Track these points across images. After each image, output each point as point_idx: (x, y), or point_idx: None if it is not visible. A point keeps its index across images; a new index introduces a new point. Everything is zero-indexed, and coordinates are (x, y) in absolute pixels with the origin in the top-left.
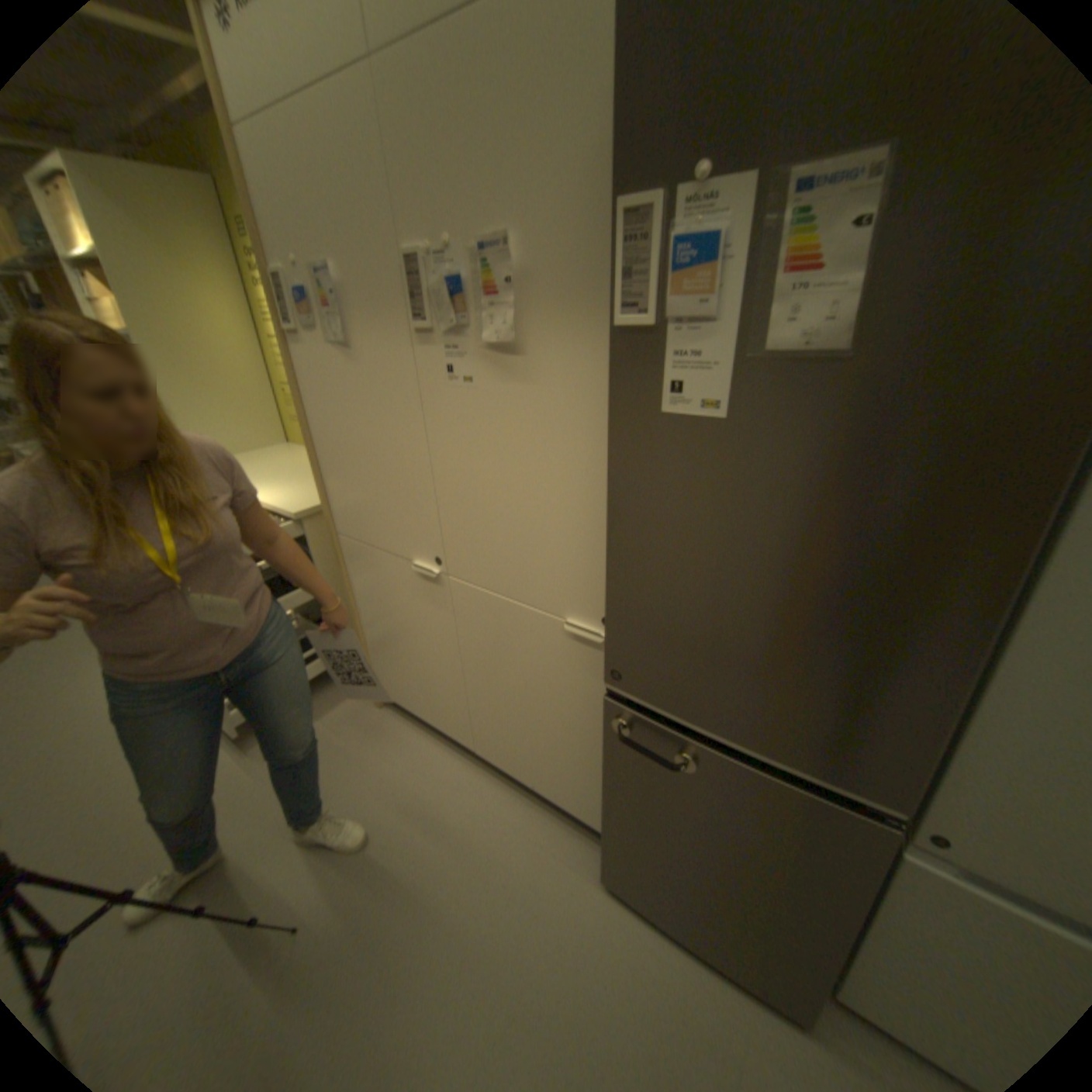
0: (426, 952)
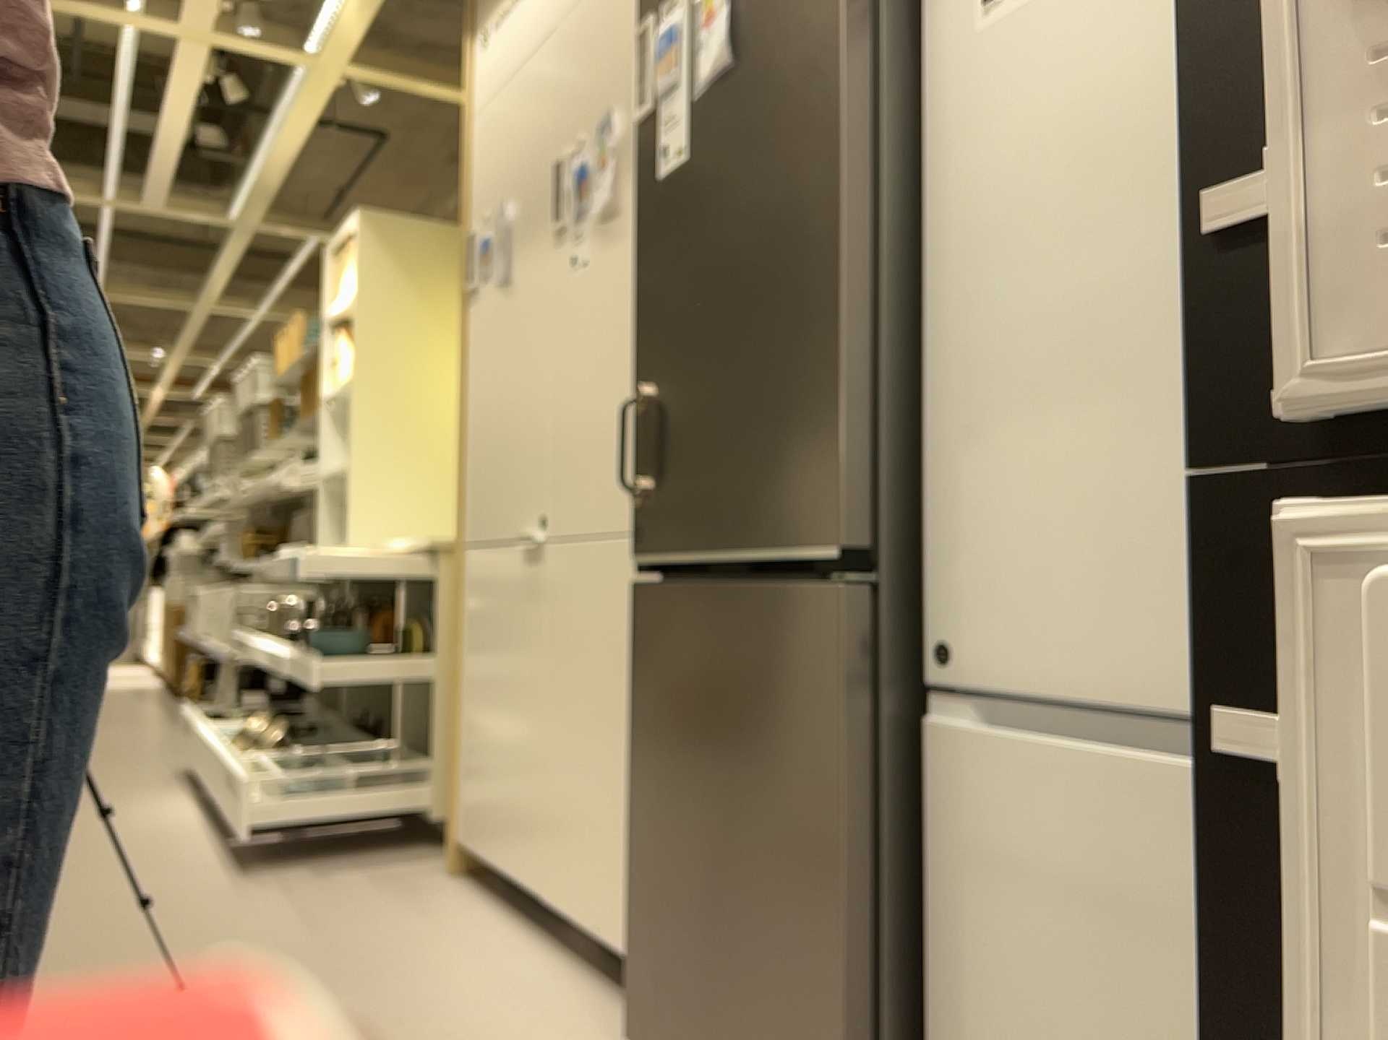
0: None
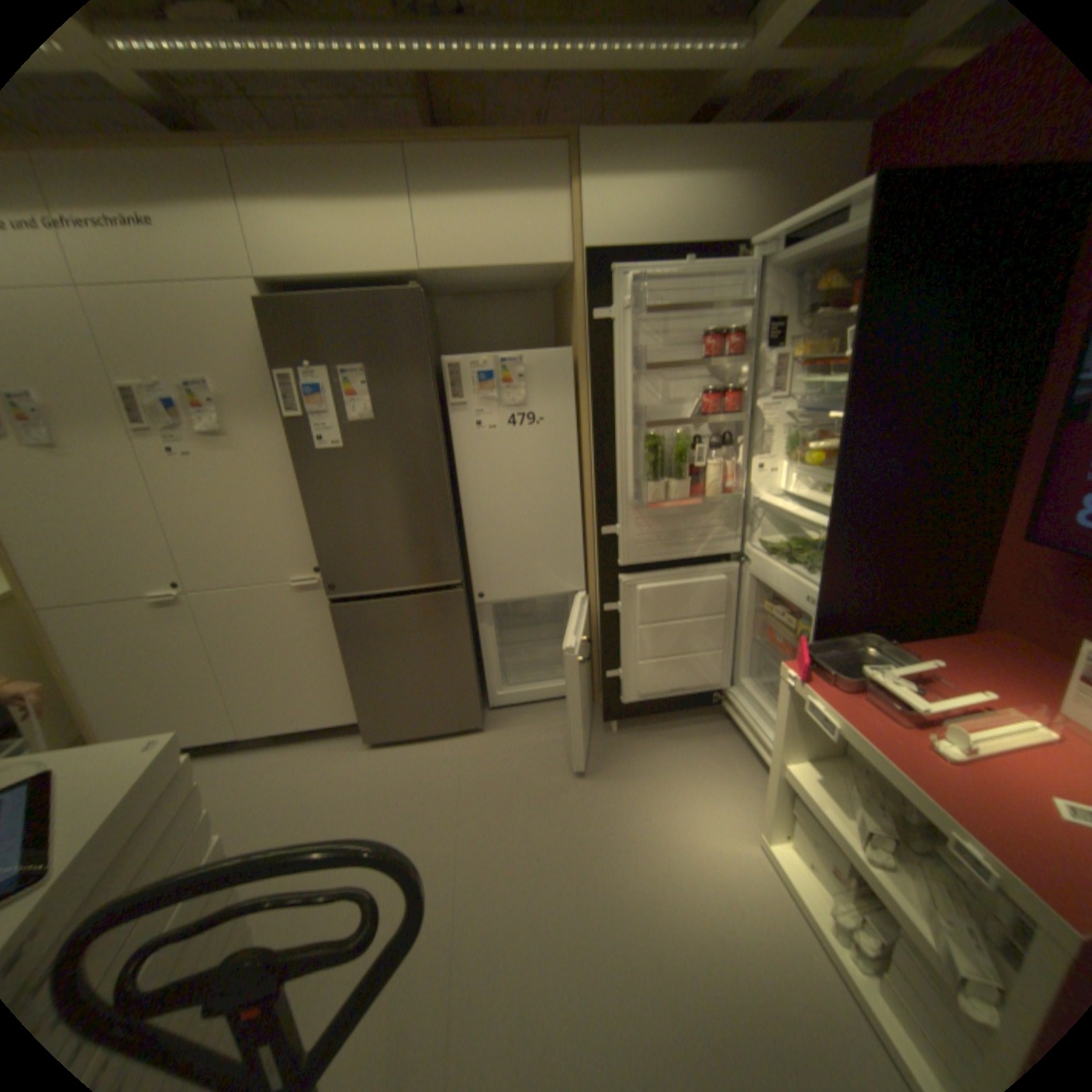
0: (257, 839)
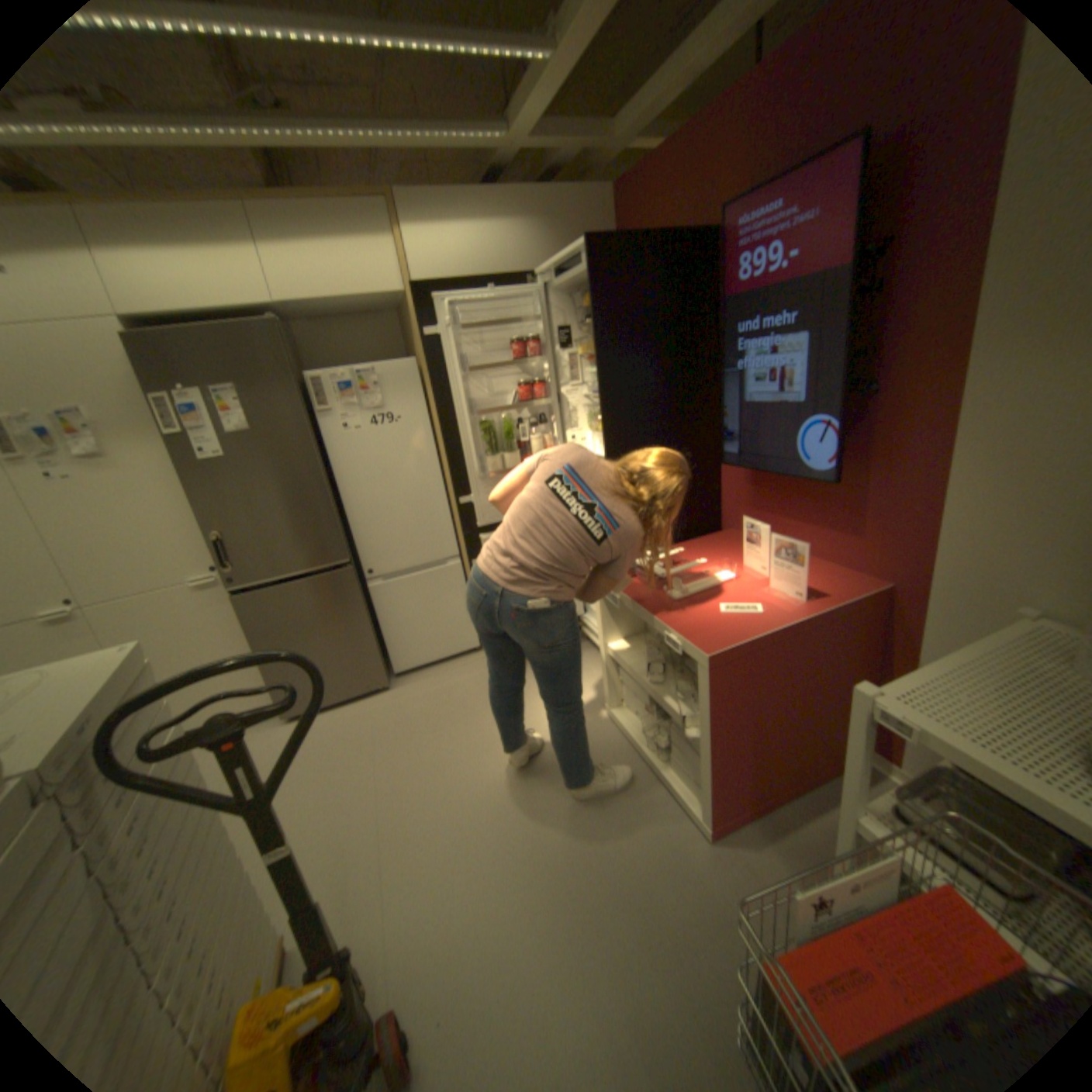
0: None
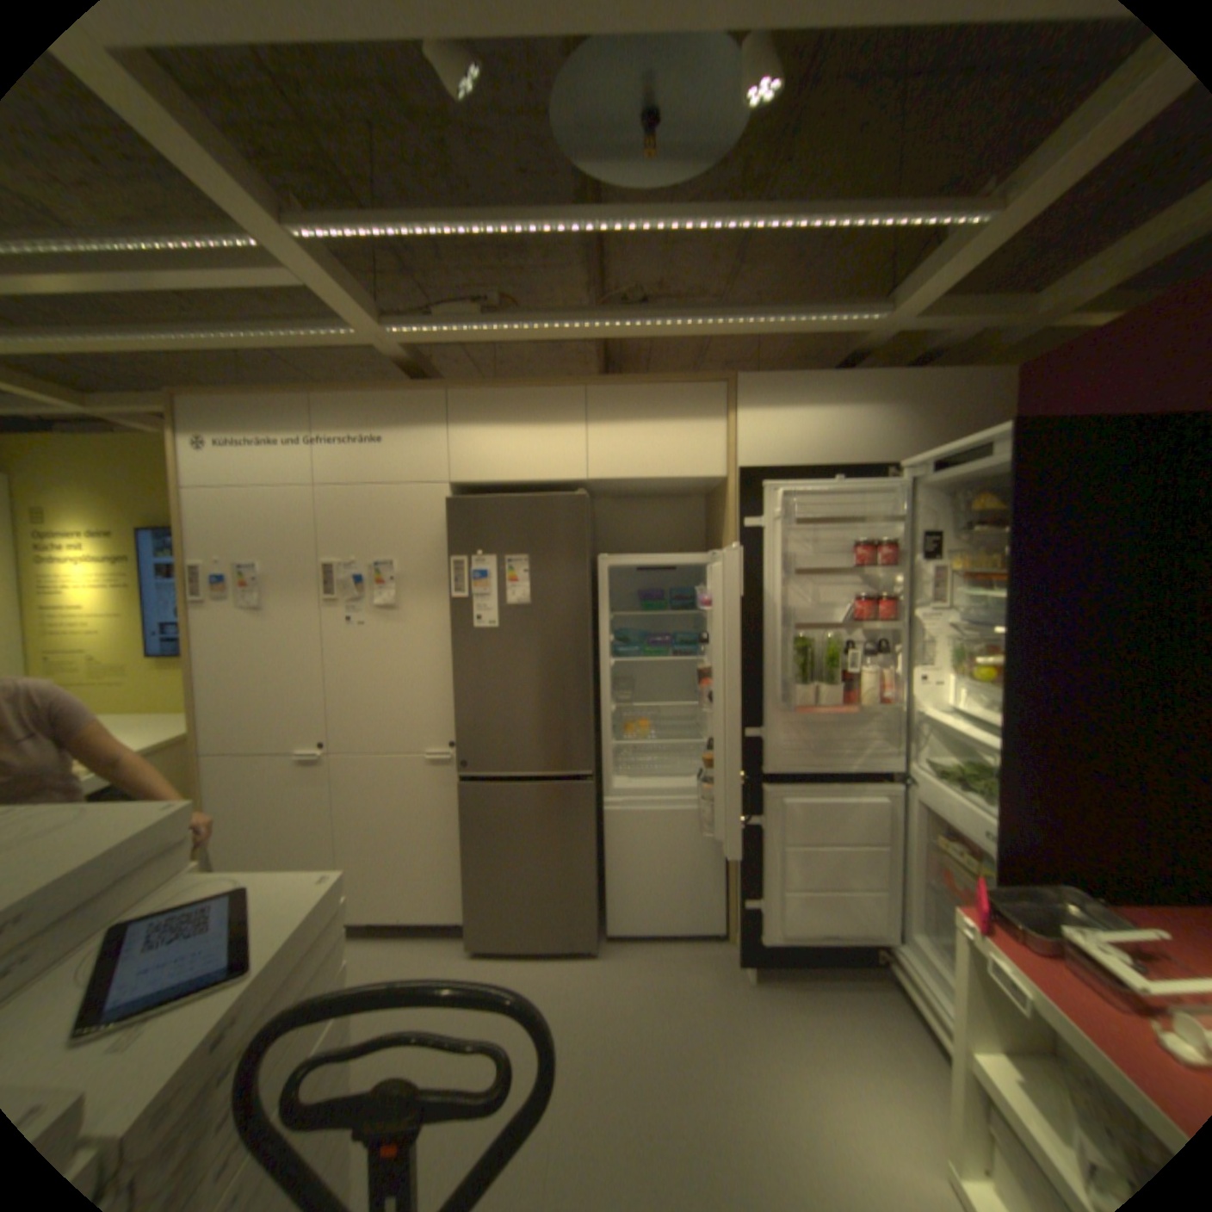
0: None
